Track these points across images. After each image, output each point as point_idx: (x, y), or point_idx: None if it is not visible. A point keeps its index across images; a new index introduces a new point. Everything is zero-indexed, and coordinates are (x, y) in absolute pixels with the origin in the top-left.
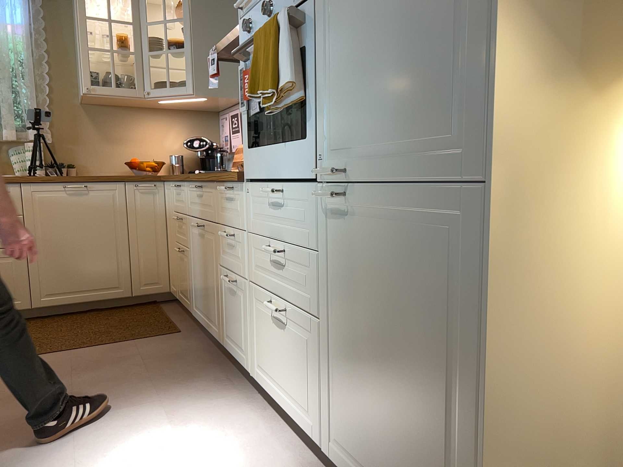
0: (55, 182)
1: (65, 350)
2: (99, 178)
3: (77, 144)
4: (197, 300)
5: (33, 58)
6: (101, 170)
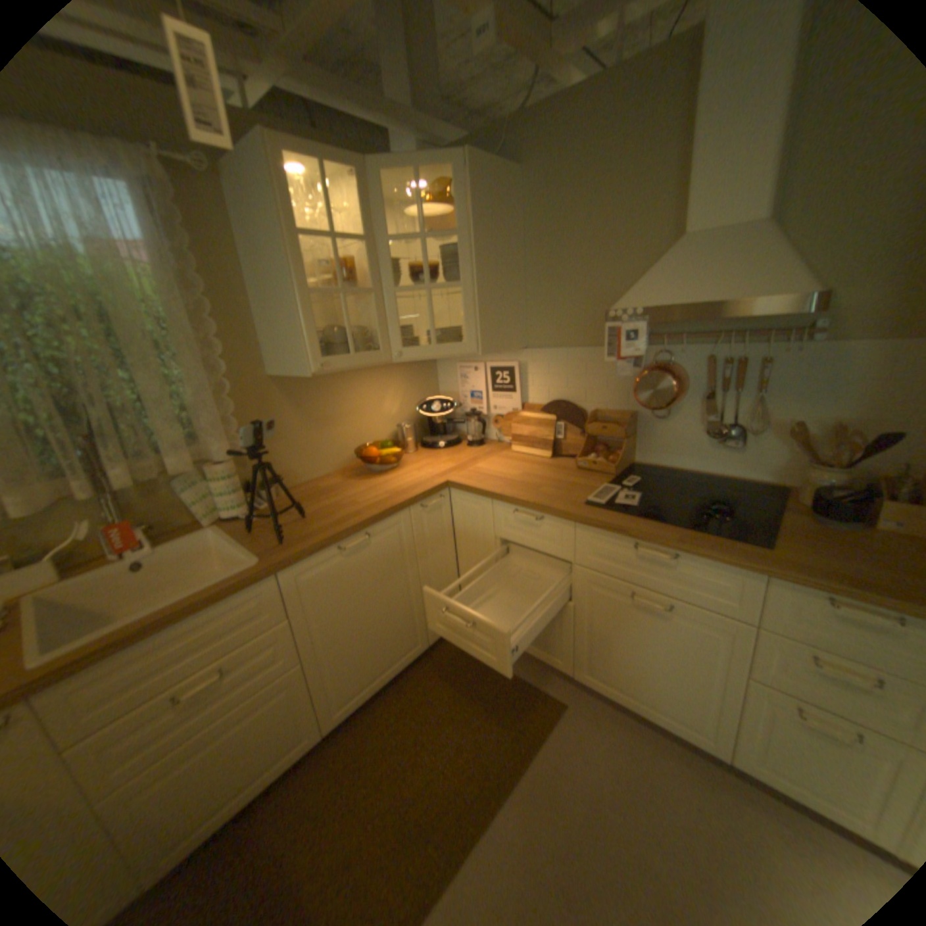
0: (328, 547)
1: (478, 831)
2: (382, 515)
3: (275, 442)
4: (606, 673)
5: (180, 308)
6: (313, 471)
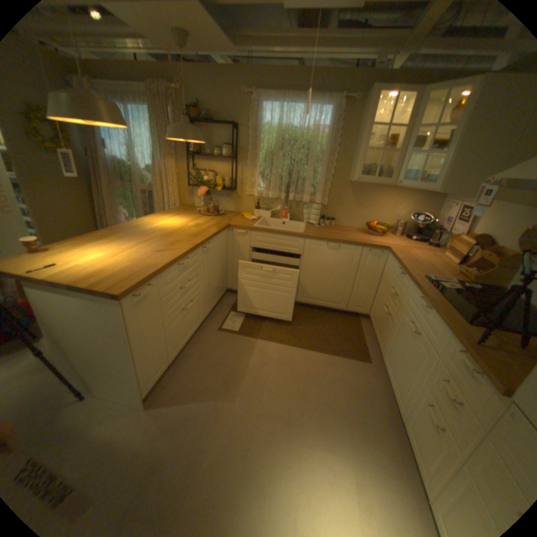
0: (323, 241)
1: (305, 348)
2: (348, 242)
3: (339, 206)
4: (391, 359)
5: (329, 149)
6: (348, 223)
